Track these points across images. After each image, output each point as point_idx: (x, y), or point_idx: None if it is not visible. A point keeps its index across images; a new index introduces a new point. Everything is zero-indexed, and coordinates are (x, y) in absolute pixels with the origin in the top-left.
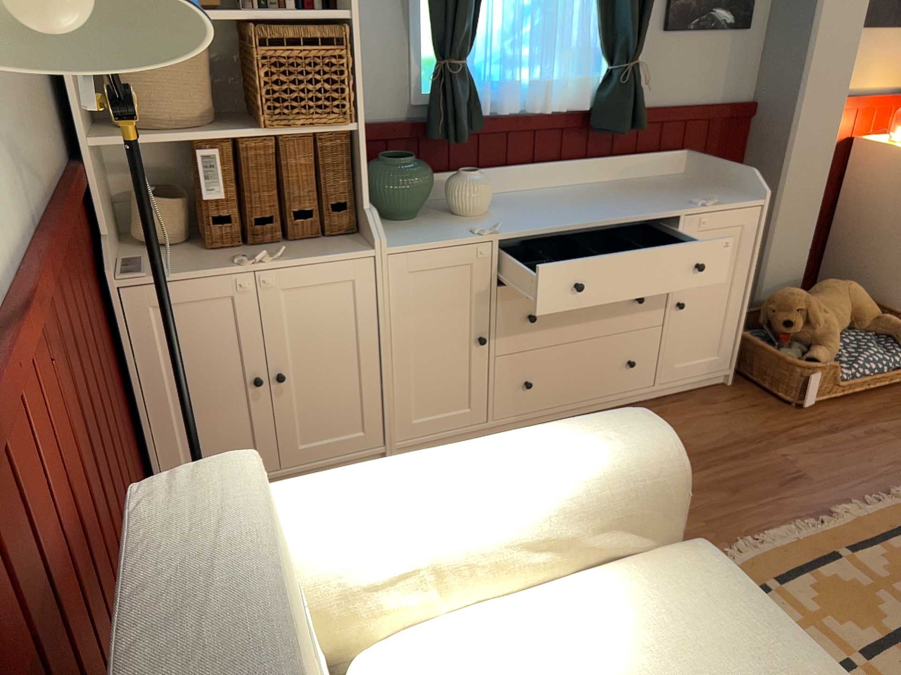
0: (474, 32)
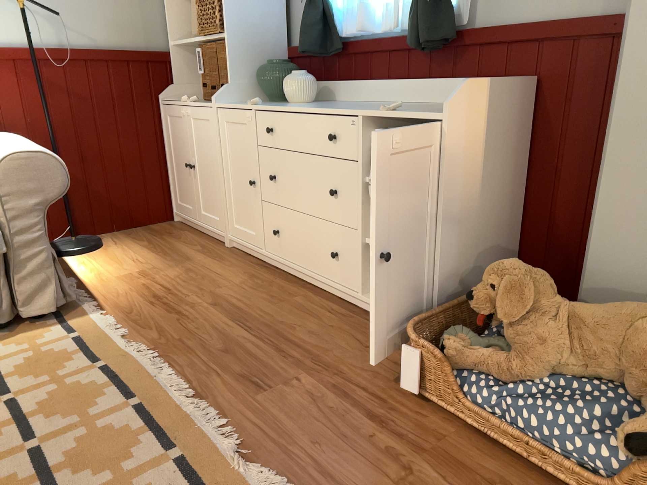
0: None
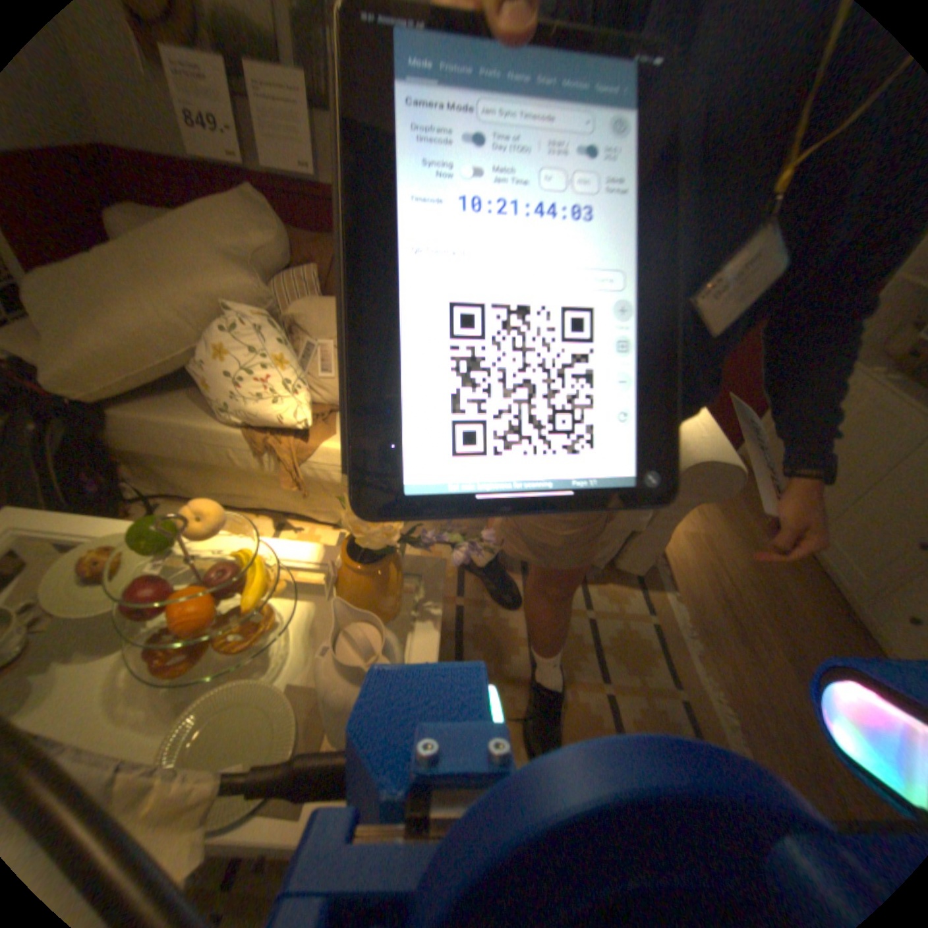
0: None
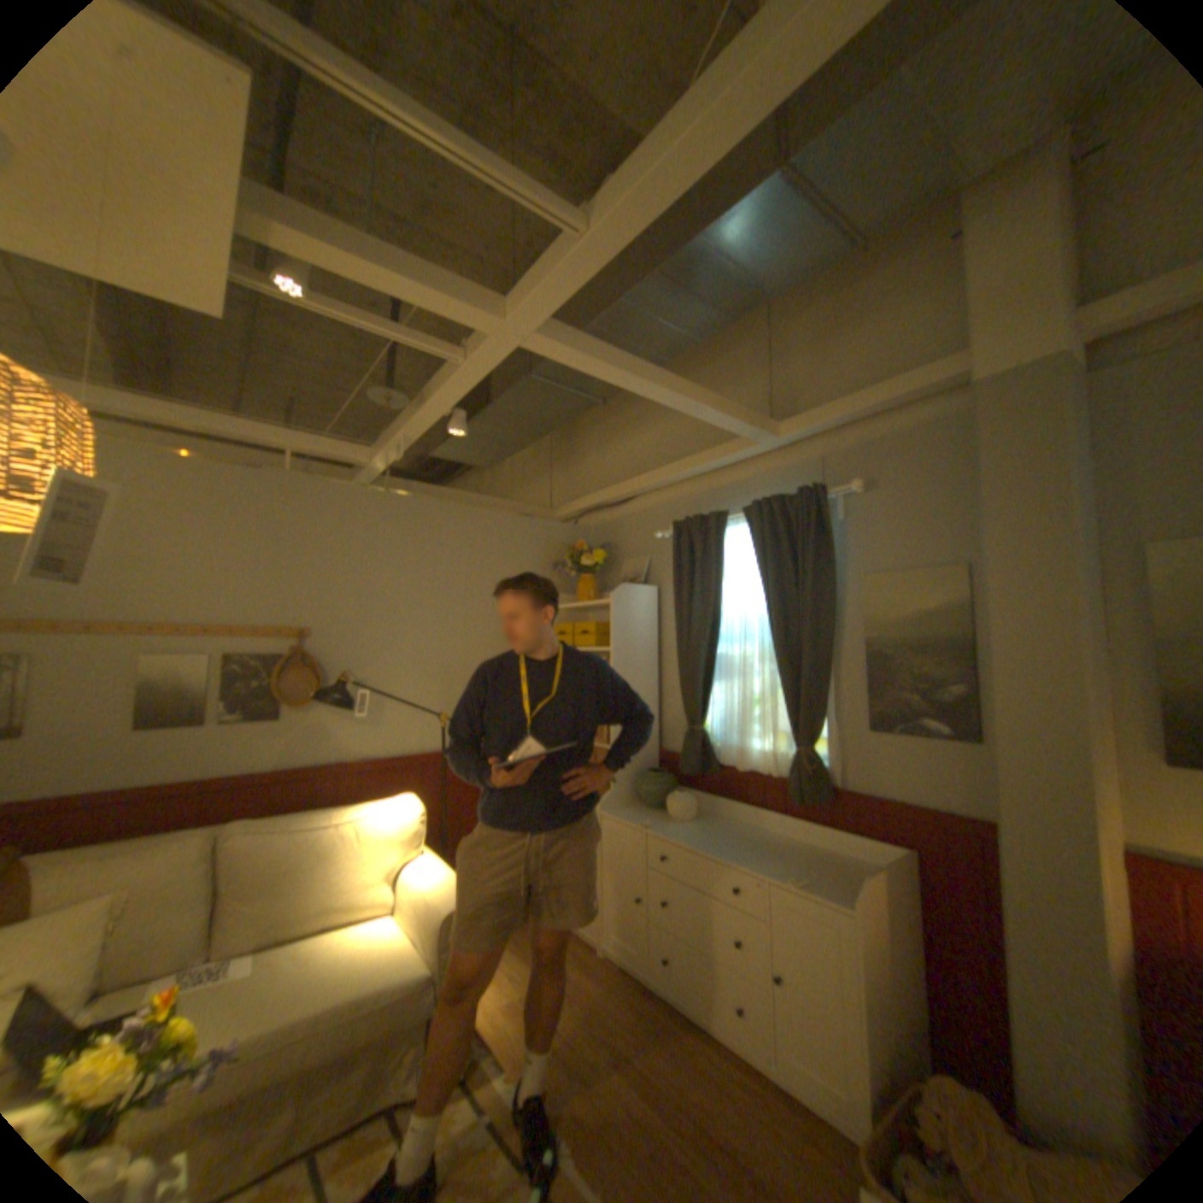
0: (701, 712)
